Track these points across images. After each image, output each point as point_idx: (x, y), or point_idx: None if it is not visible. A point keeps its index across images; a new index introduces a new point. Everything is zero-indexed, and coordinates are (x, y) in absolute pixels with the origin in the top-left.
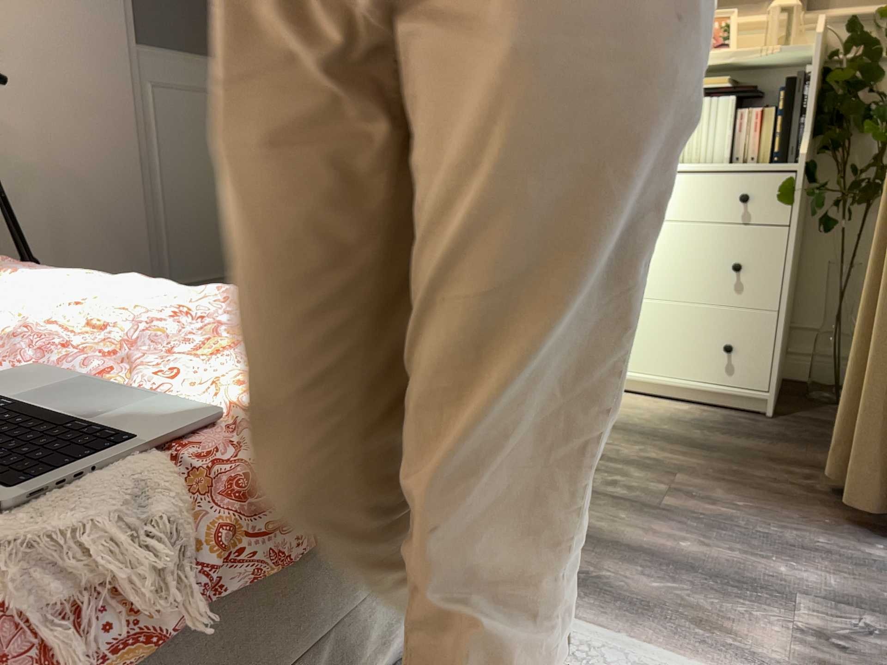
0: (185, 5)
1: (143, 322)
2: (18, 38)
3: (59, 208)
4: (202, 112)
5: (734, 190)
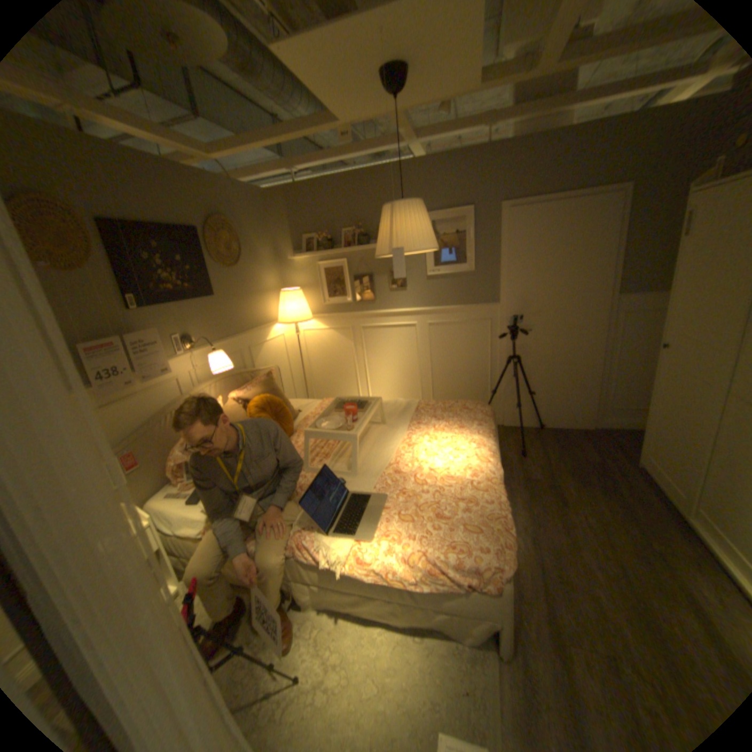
0: (663, 266)
1: (445, 482)
2: (550, 306)
3: (554, 371)
4: (661, 323)
5: None
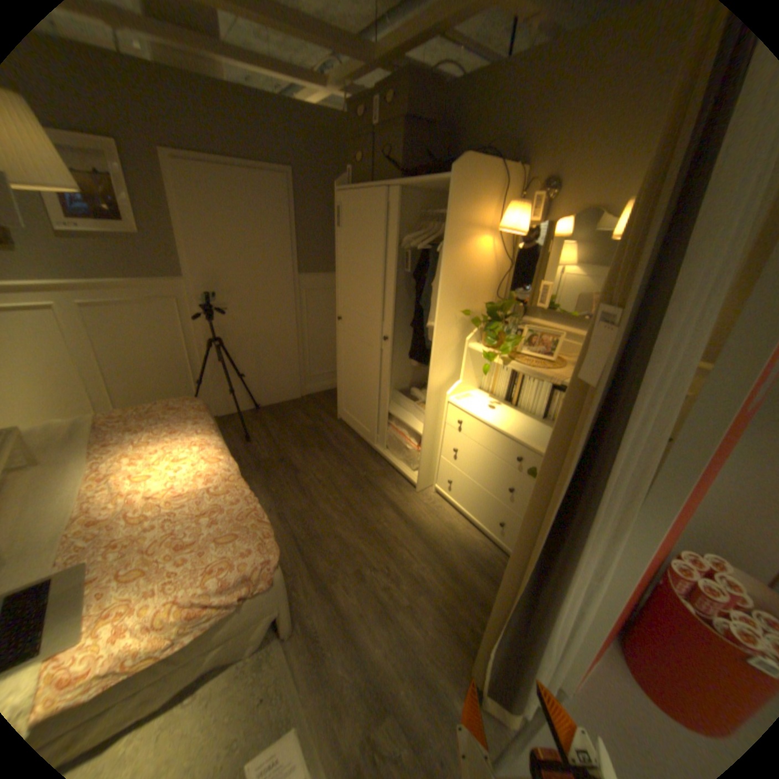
0: (324, 250)
1: (173, 504)
2: (241, 282)
3: (257, 350)
4: (330, 299)
5: (517, 451)
